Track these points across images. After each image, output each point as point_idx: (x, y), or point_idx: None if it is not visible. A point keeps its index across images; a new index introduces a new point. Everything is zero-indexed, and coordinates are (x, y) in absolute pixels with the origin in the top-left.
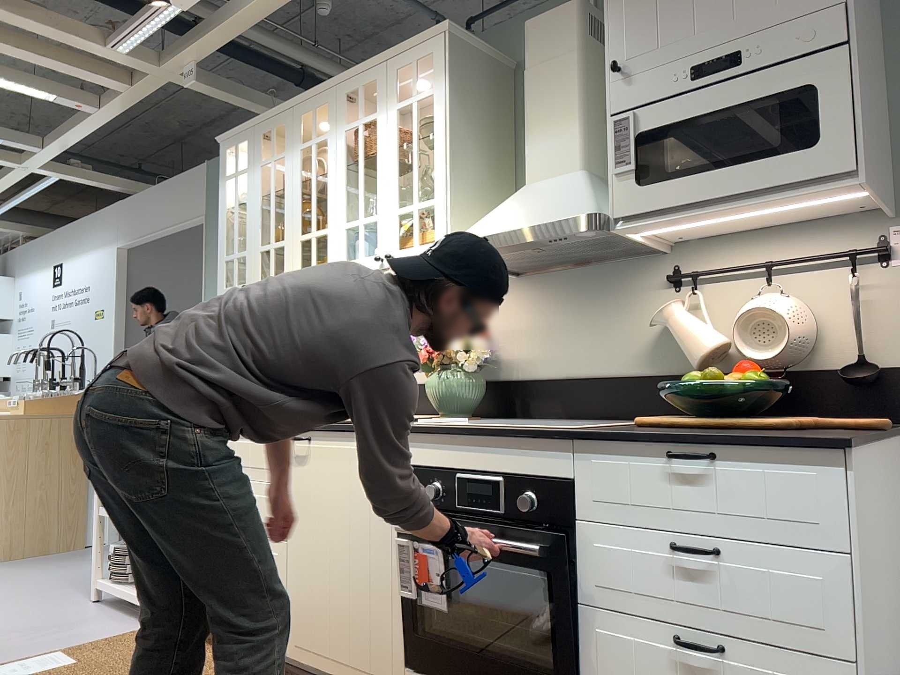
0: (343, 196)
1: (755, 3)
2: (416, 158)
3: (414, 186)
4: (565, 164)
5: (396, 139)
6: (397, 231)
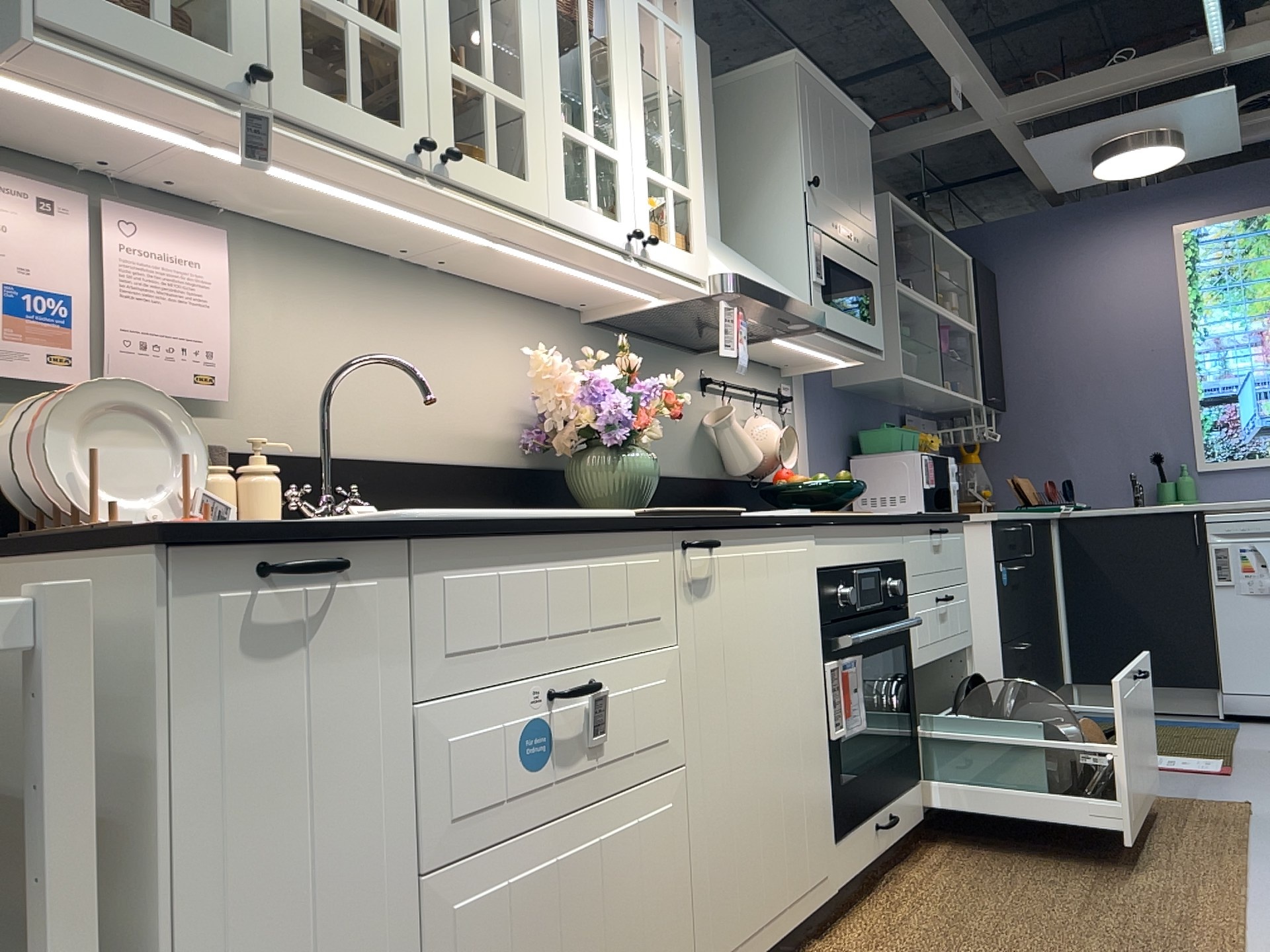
0: (556, 62)
1: (857, 205)
2: (669, 111)
3: (668, 151)
4: (714, 226)
5: (641, 51)
6: (649, 205)
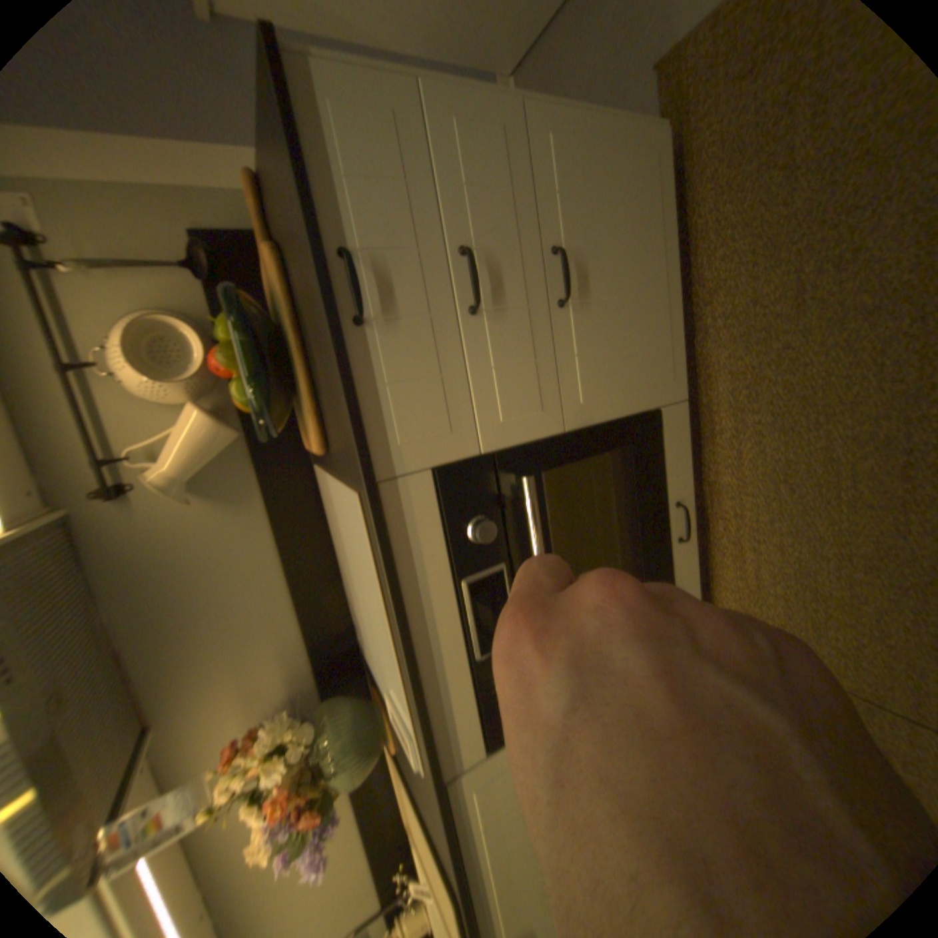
0: None
1: None
2: None
3: None
4: None
5: None
6: None
